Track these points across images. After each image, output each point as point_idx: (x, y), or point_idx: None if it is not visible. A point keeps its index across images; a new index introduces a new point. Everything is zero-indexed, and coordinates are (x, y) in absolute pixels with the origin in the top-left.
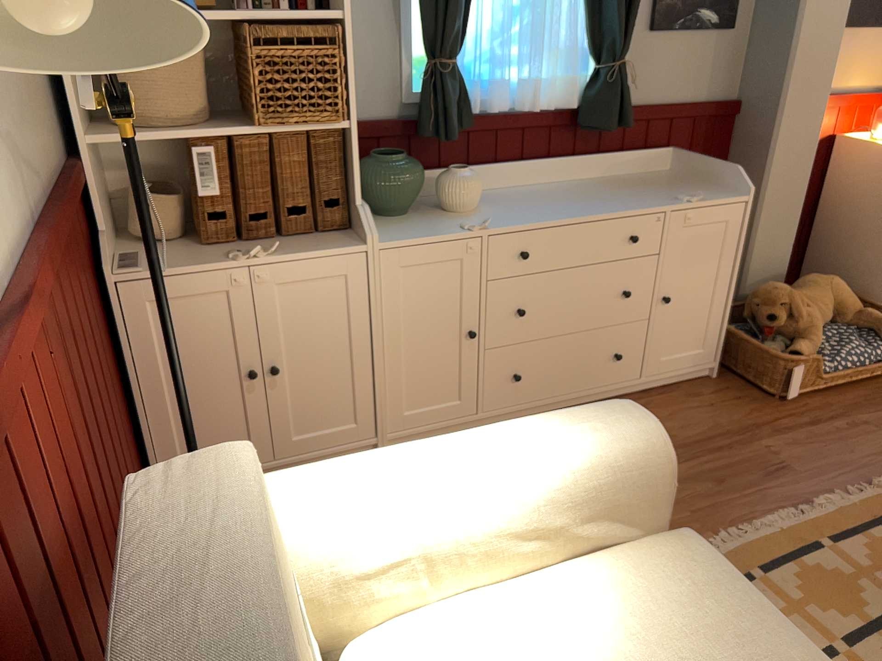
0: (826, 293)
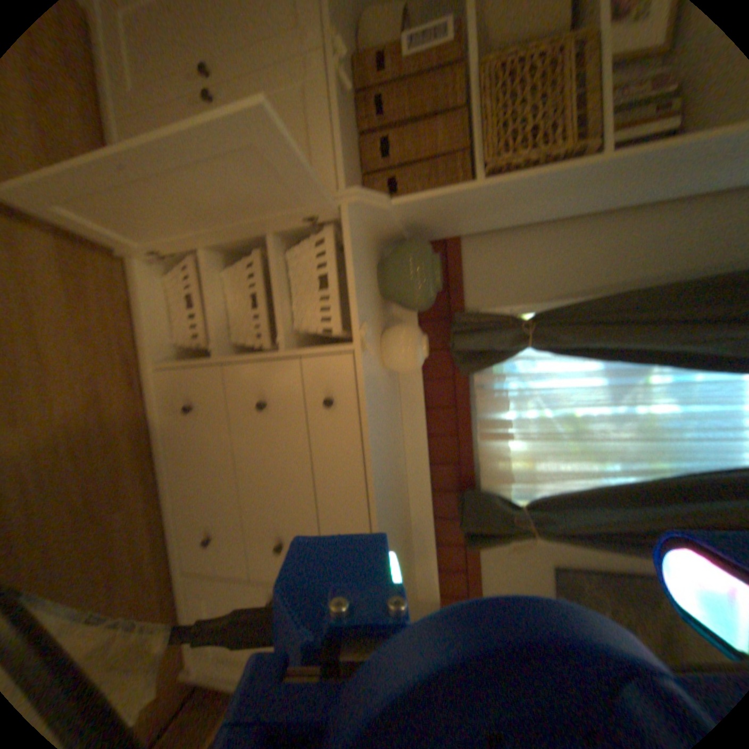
0: None
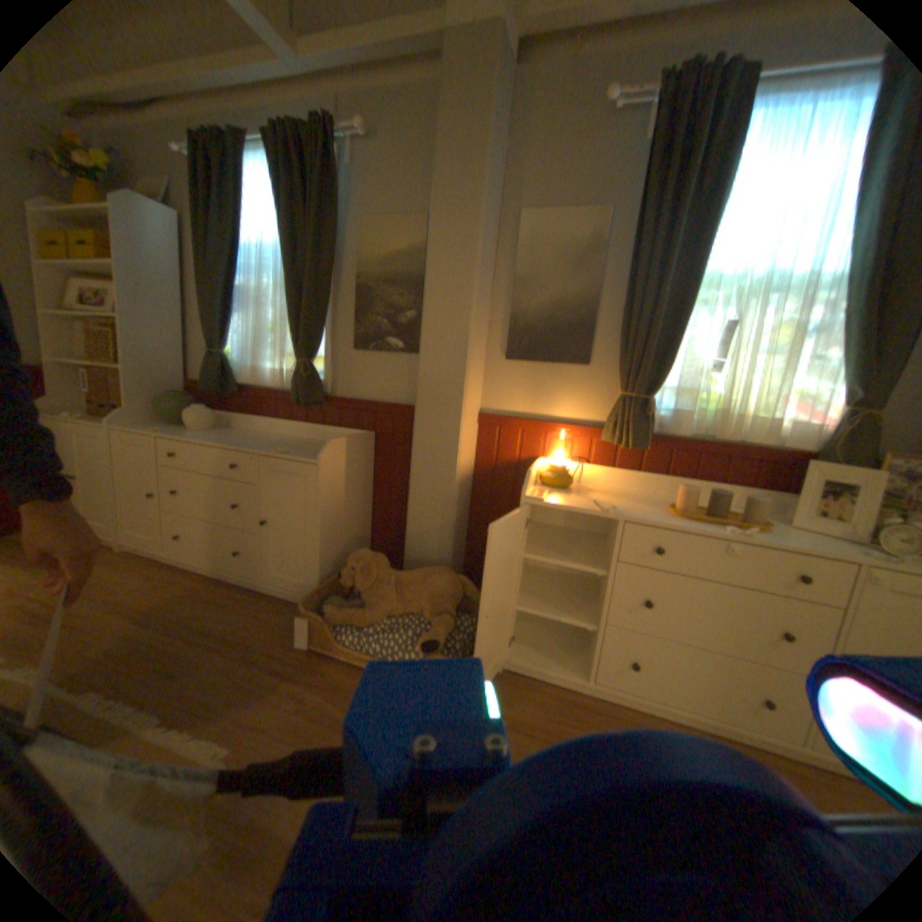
0: (418, 582)
